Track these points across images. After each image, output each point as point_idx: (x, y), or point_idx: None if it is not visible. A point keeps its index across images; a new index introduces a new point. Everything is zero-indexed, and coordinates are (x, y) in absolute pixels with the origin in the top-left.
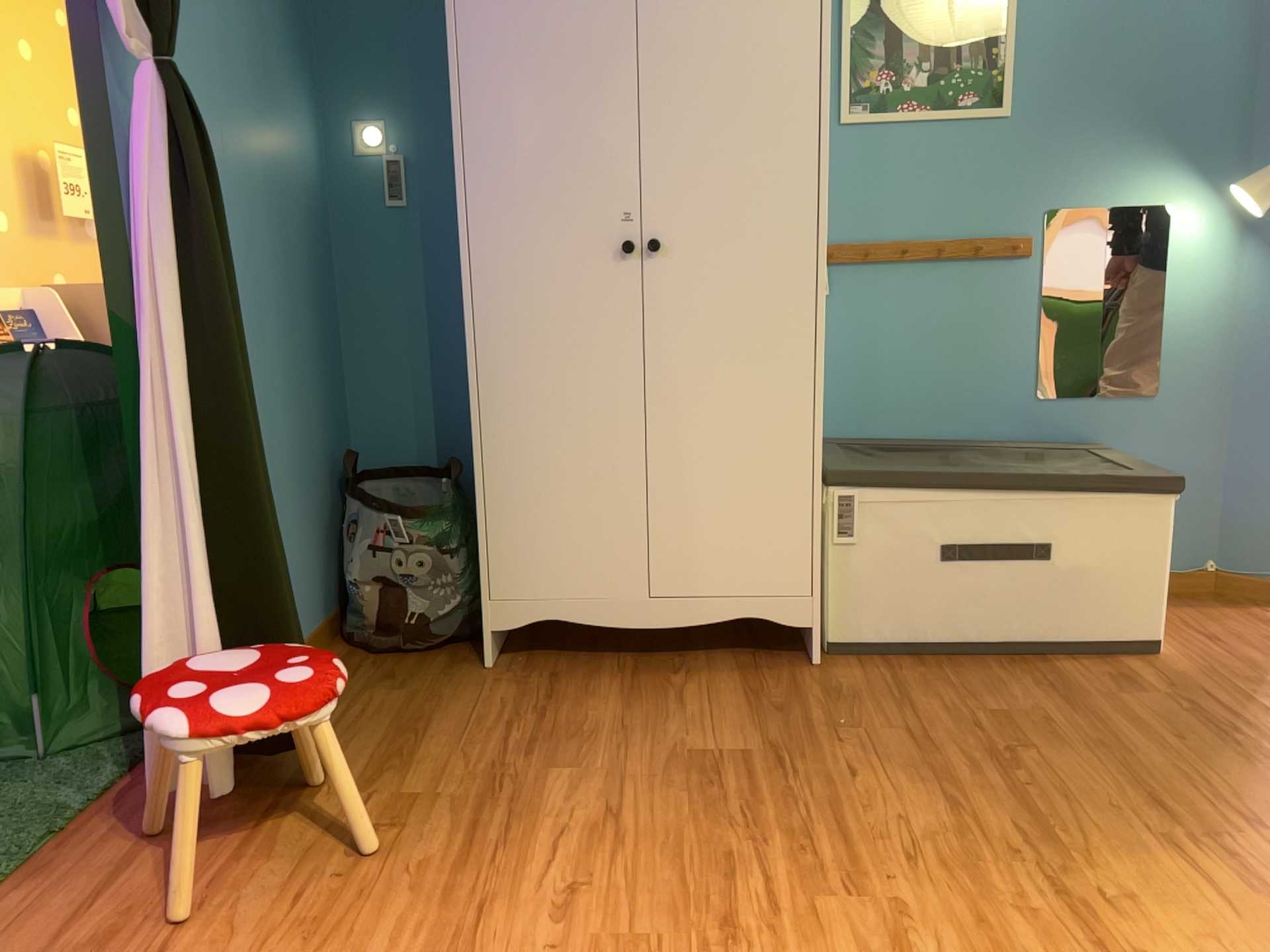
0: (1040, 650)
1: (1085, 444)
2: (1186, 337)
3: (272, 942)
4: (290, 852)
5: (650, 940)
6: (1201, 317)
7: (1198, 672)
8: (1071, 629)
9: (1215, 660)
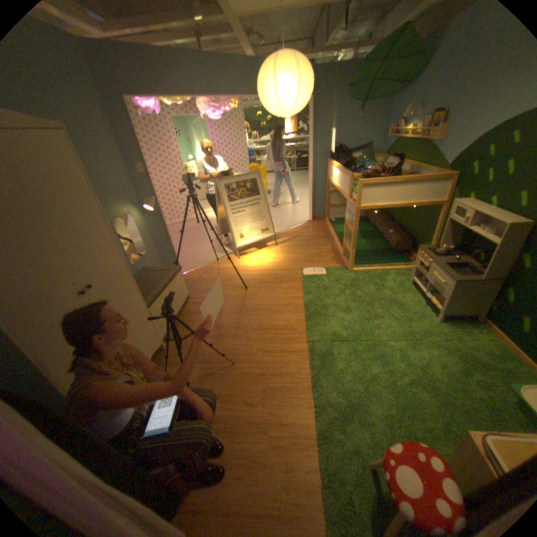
0: (180, 311)
1: (142, 269)
2: (144, 238)
3: (254, 476)
4: (215, 488)
5: (261, 387)
6: (144, 233)
7: (198, 295)
8: (181, 303)
9: (195, 291)
